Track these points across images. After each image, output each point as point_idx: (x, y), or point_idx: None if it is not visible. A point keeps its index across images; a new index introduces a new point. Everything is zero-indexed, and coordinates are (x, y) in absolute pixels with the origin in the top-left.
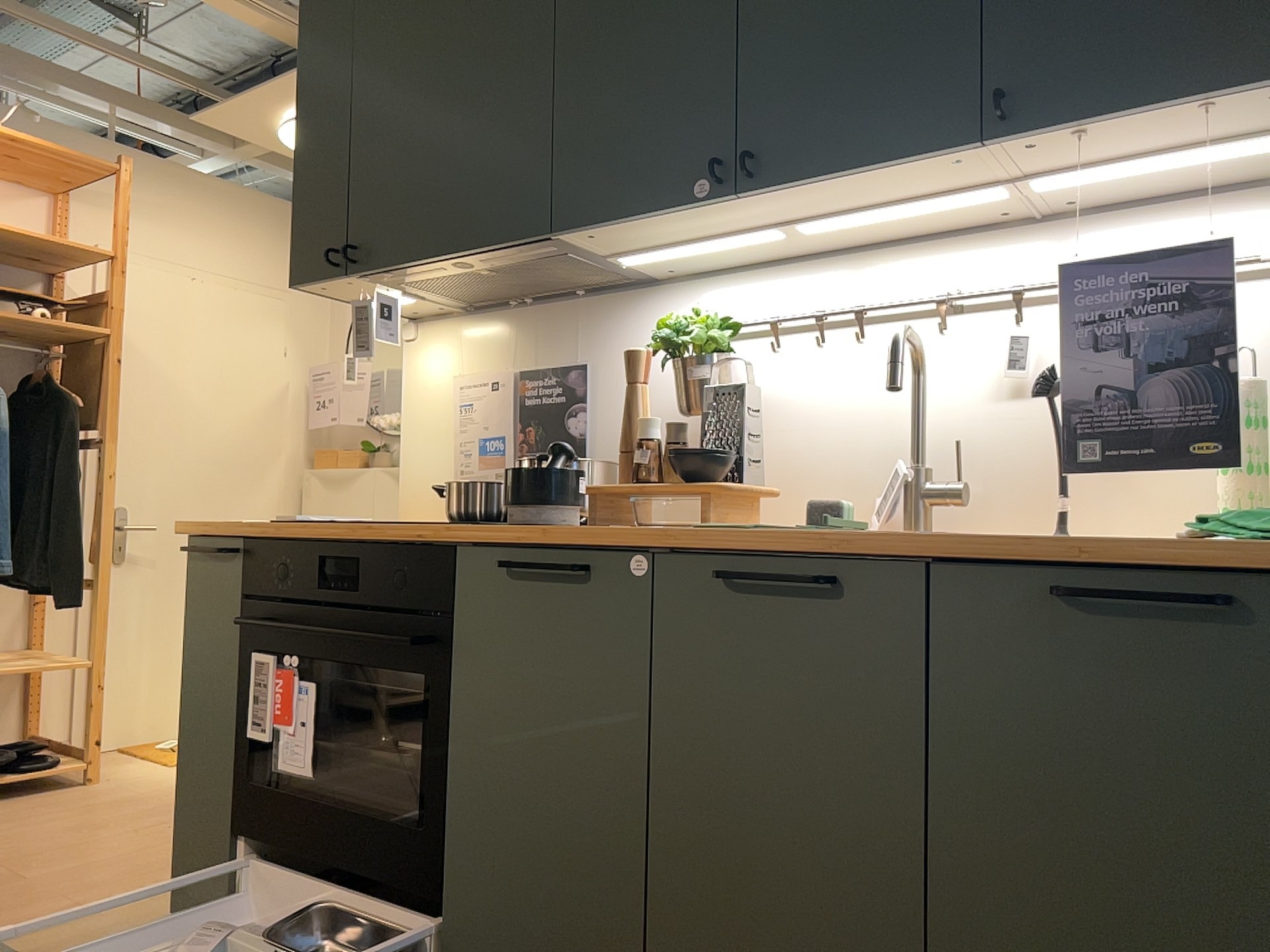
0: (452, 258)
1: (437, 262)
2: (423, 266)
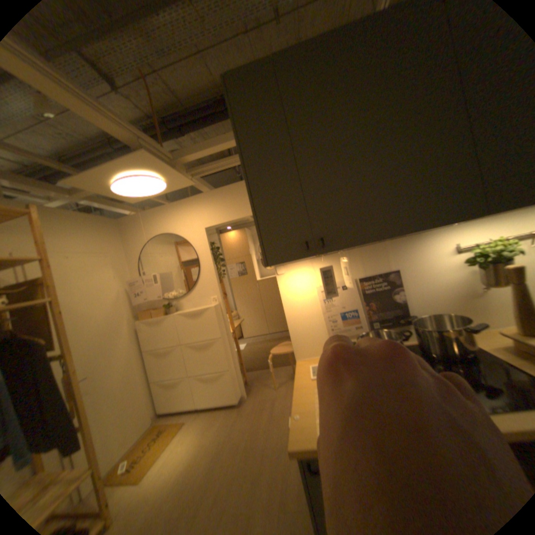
0: (399, 235)
1: (386, 239)
2: (373, 242)
